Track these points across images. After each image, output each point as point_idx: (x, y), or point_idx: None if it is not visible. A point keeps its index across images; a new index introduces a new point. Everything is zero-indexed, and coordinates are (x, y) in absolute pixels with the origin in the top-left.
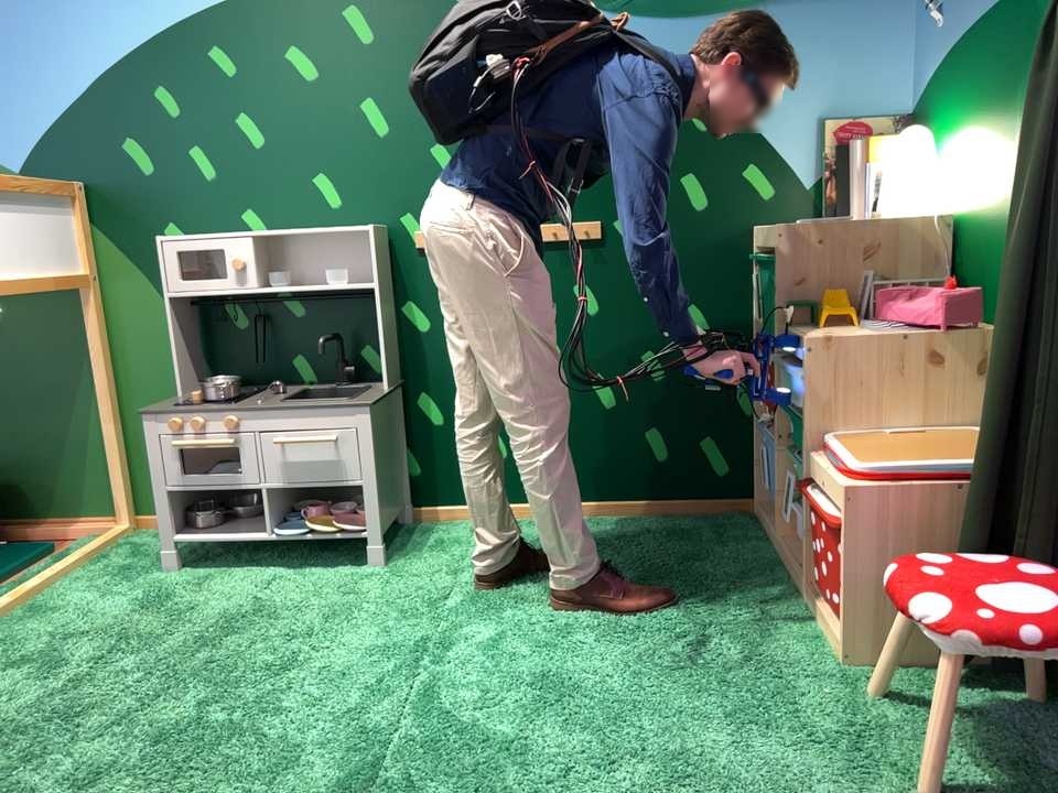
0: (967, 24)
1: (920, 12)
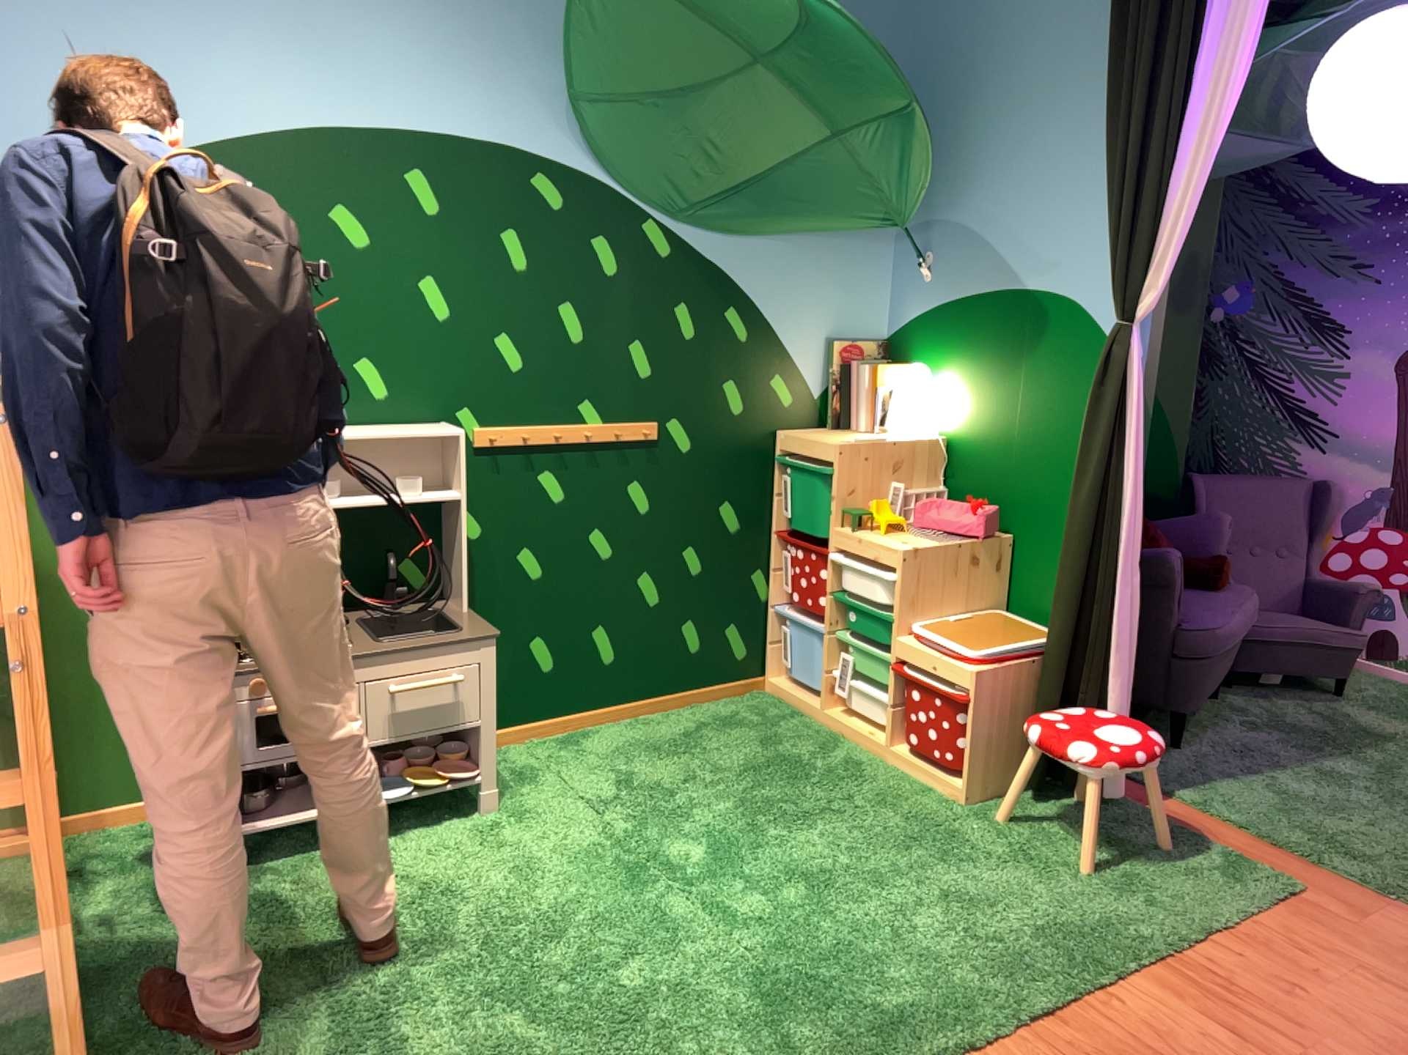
0: (956, 298)
1: (897, 265)
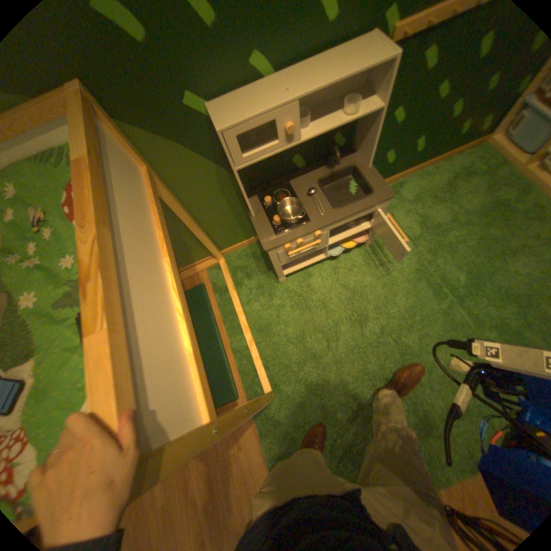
0: None
1: None
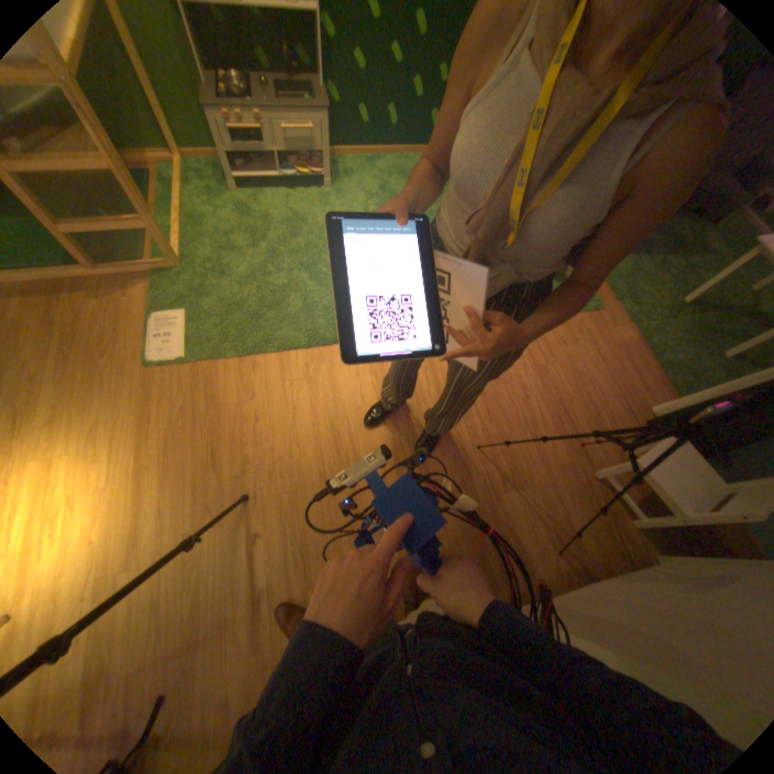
0: None
1: None
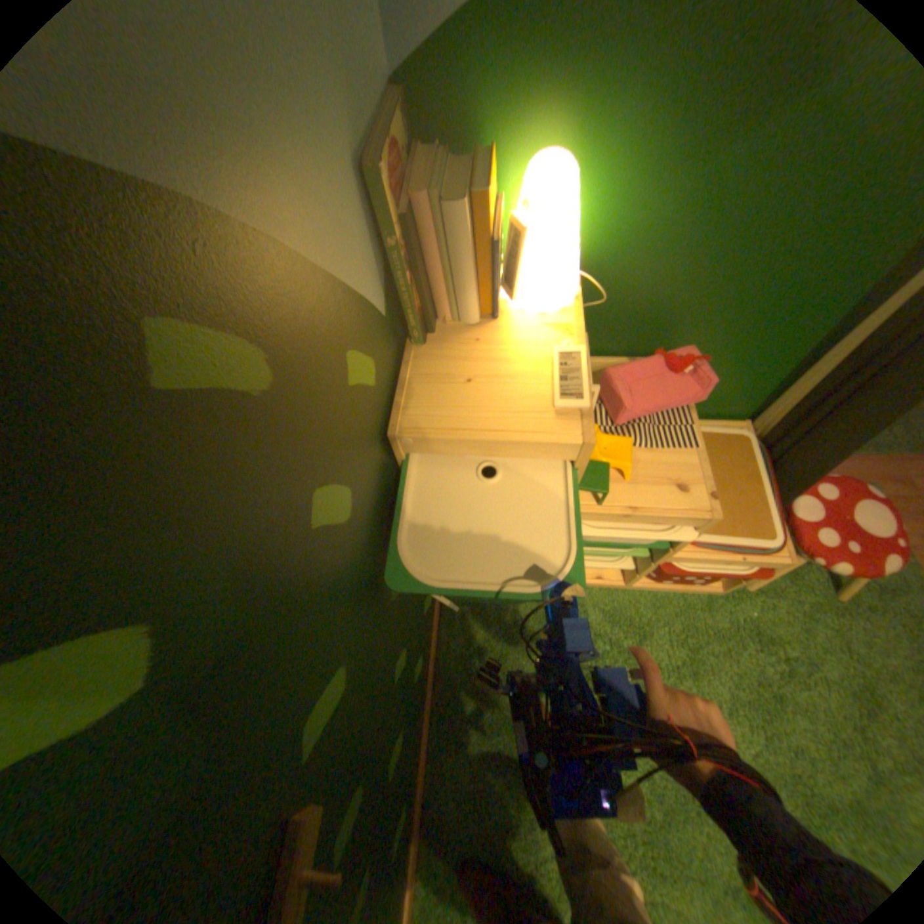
0: None
1: None
